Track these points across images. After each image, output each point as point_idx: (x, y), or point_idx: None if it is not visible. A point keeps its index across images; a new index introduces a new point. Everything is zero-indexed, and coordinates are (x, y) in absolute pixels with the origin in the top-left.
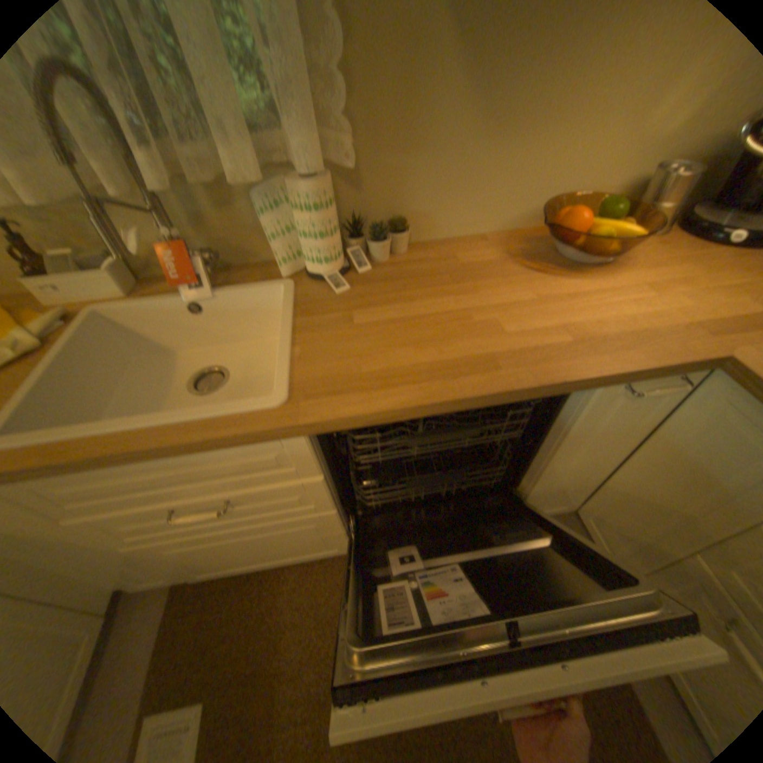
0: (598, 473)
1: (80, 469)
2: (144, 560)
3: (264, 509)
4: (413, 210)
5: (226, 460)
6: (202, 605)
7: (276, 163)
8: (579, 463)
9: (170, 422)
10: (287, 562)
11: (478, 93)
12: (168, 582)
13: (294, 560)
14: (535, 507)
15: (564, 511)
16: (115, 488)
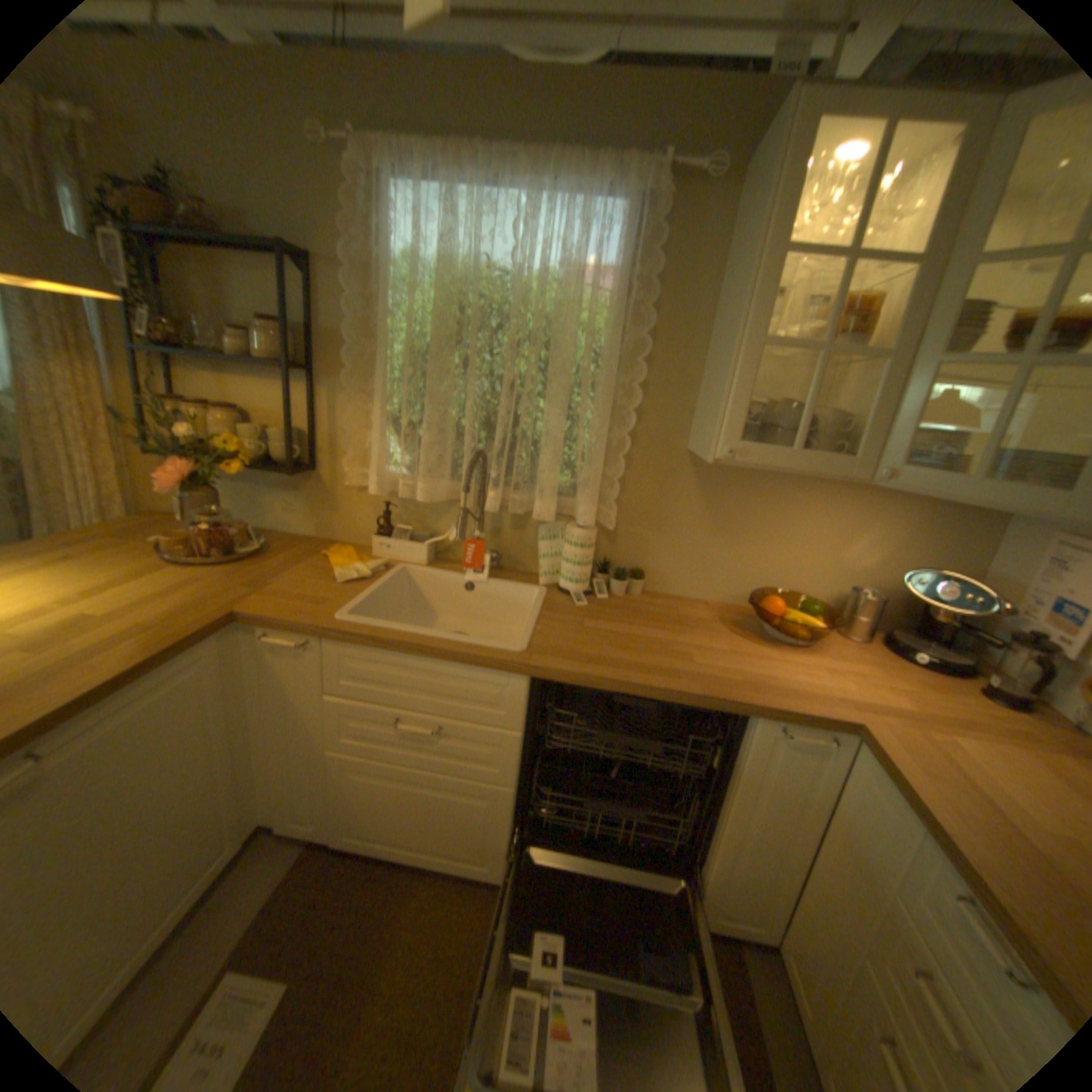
0: (790, 866)
1: (381, 652)
2: (328, 782)
3: (459, 757)
4: (651, 569)
5: (466, 684)
6: (325, 886)
7: (563, 516)
8: (761, 832)
9: (450, 640)
10: (432, 865)
11: (708, 510)
12: (313, 837)
13: (440, 867)
14: (722, 905)
15: (762, 939)
16: (383, 679)
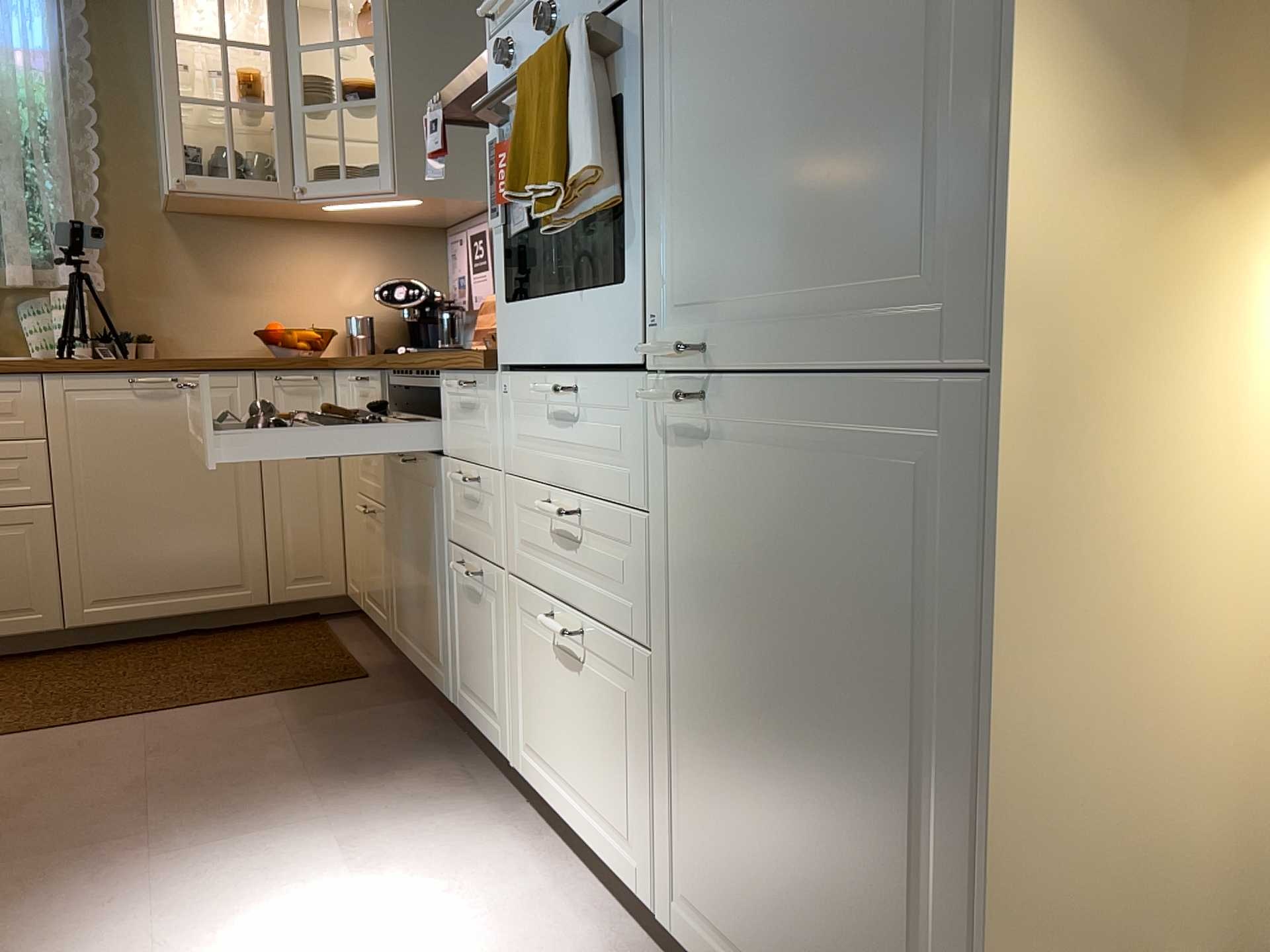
0: (324, 504)
1: None
2: None
3: None
4: (159, 335)
5: None
6: None
7: (45, 291)
8: (291, 478)
9: None
10: None
11: (200, 268)
12: None
13: None
14: (284, 566)
15: (328, 588)
16: None
